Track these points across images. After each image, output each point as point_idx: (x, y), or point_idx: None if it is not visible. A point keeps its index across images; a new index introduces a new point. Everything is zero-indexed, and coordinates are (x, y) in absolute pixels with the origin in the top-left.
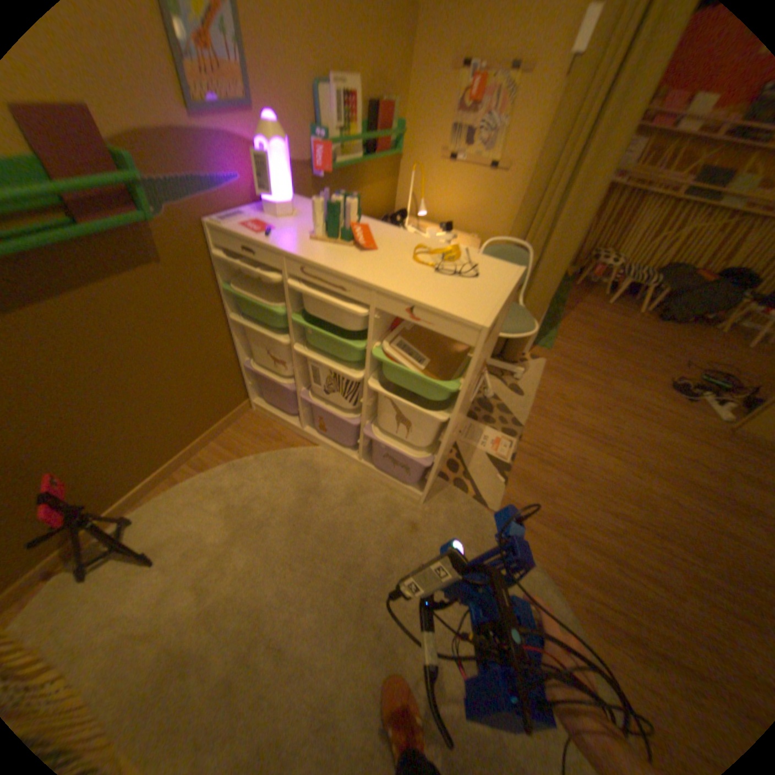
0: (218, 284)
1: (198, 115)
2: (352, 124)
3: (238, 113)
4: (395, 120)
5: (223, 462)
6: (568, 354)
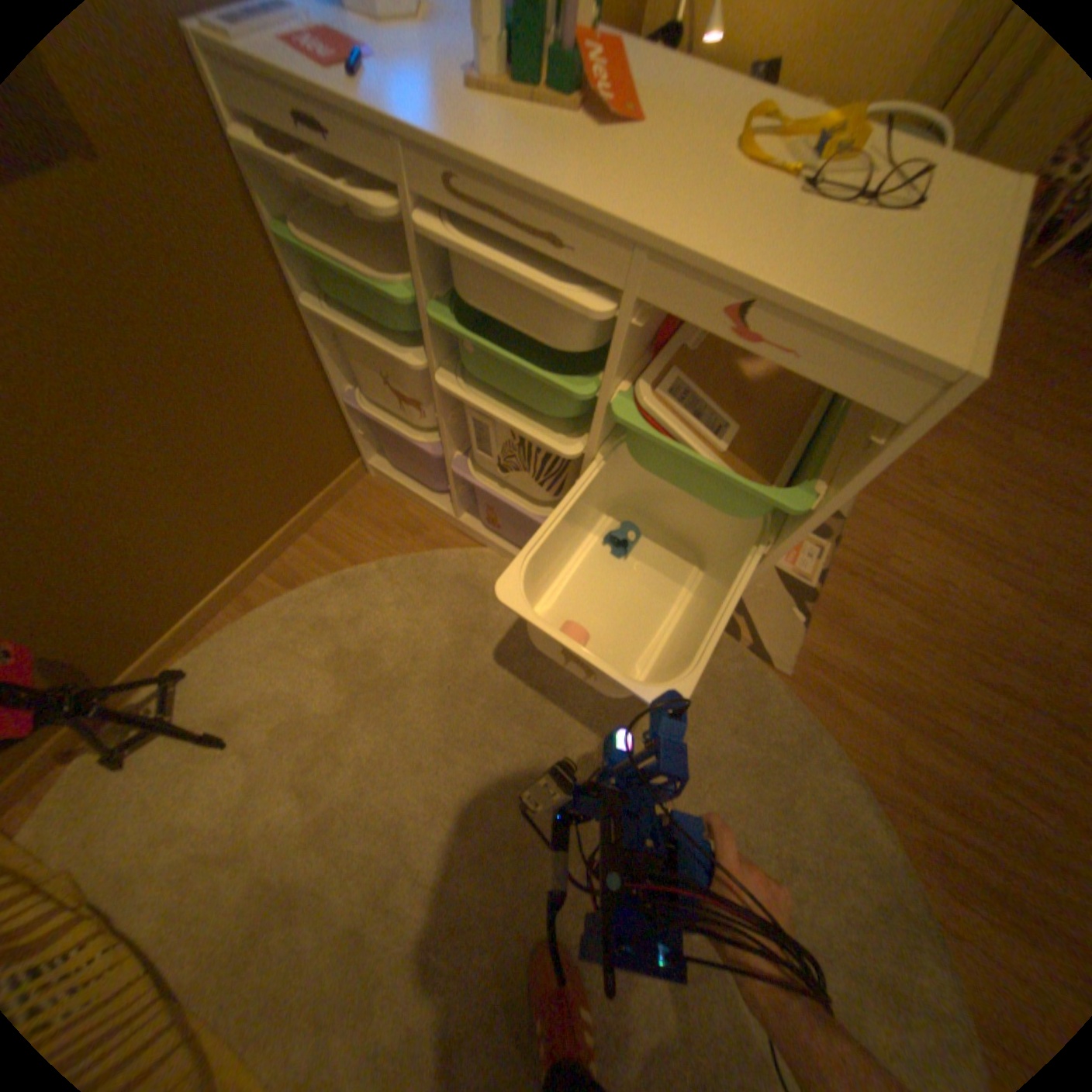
0: (261, 220)
1: None
2: None
3: None
4: None
5: (326, 572)
6: None
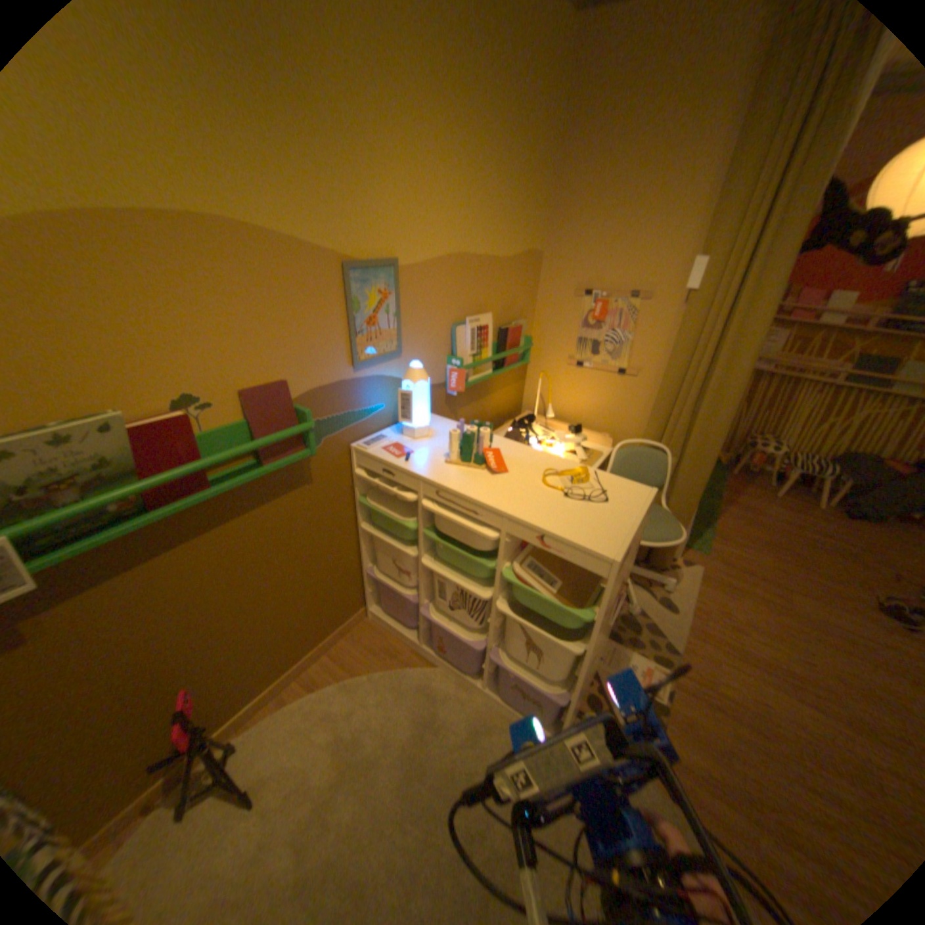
0: (355, 496)
1: (361, 369)
2: (484, 349)
3: (390, 360)
4: (522, 337)
5: (334, 681)
6: (732, 561)
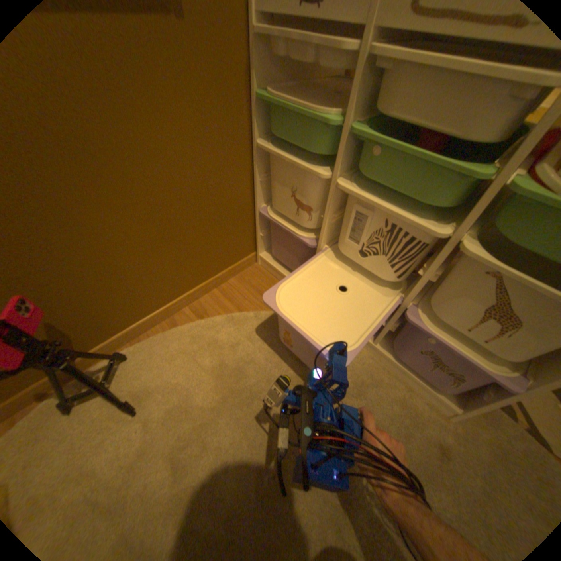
0: (251, 89)
1: None
2: None
3: None
4: None
5: (223, 312)
6: None
